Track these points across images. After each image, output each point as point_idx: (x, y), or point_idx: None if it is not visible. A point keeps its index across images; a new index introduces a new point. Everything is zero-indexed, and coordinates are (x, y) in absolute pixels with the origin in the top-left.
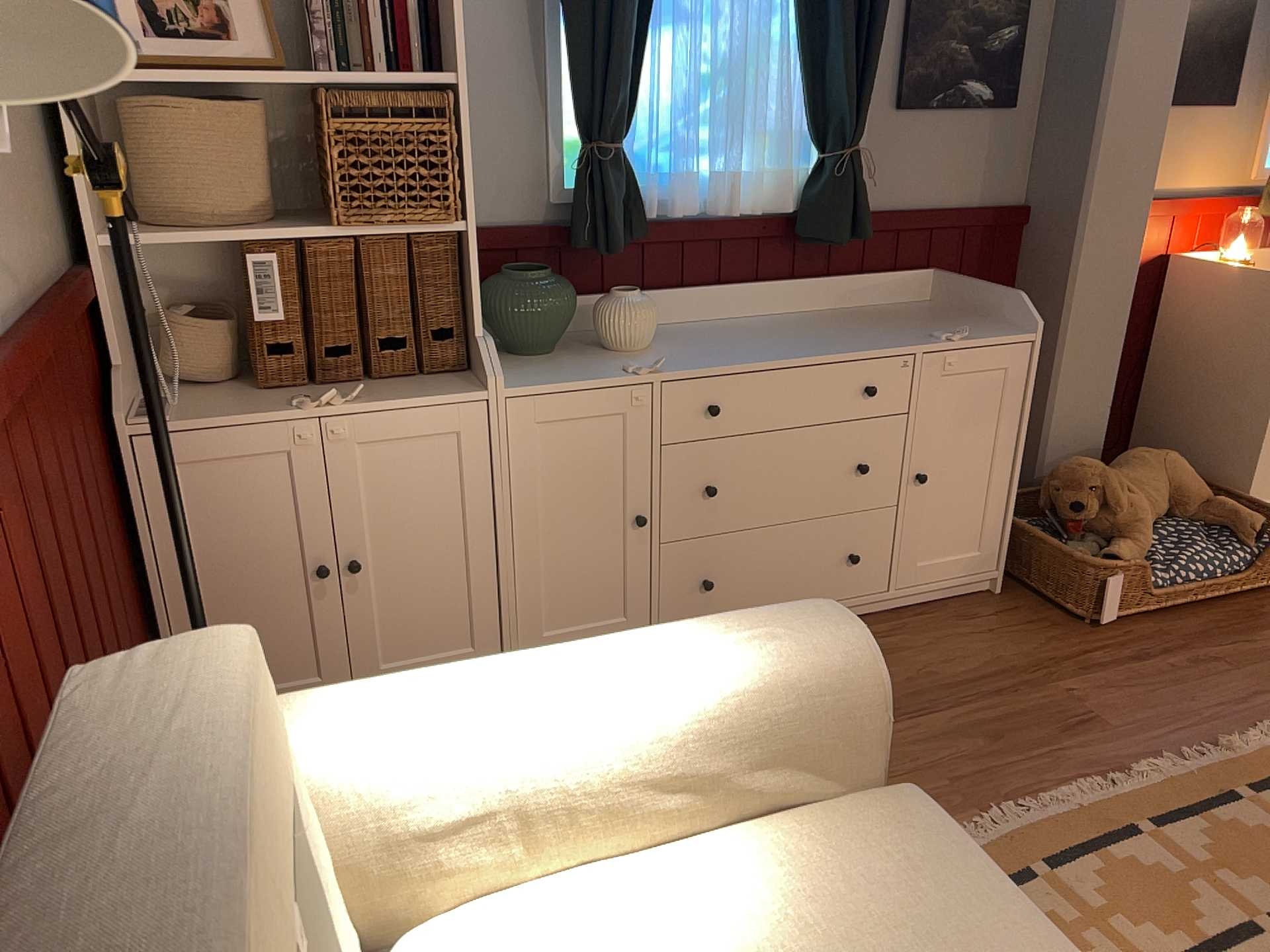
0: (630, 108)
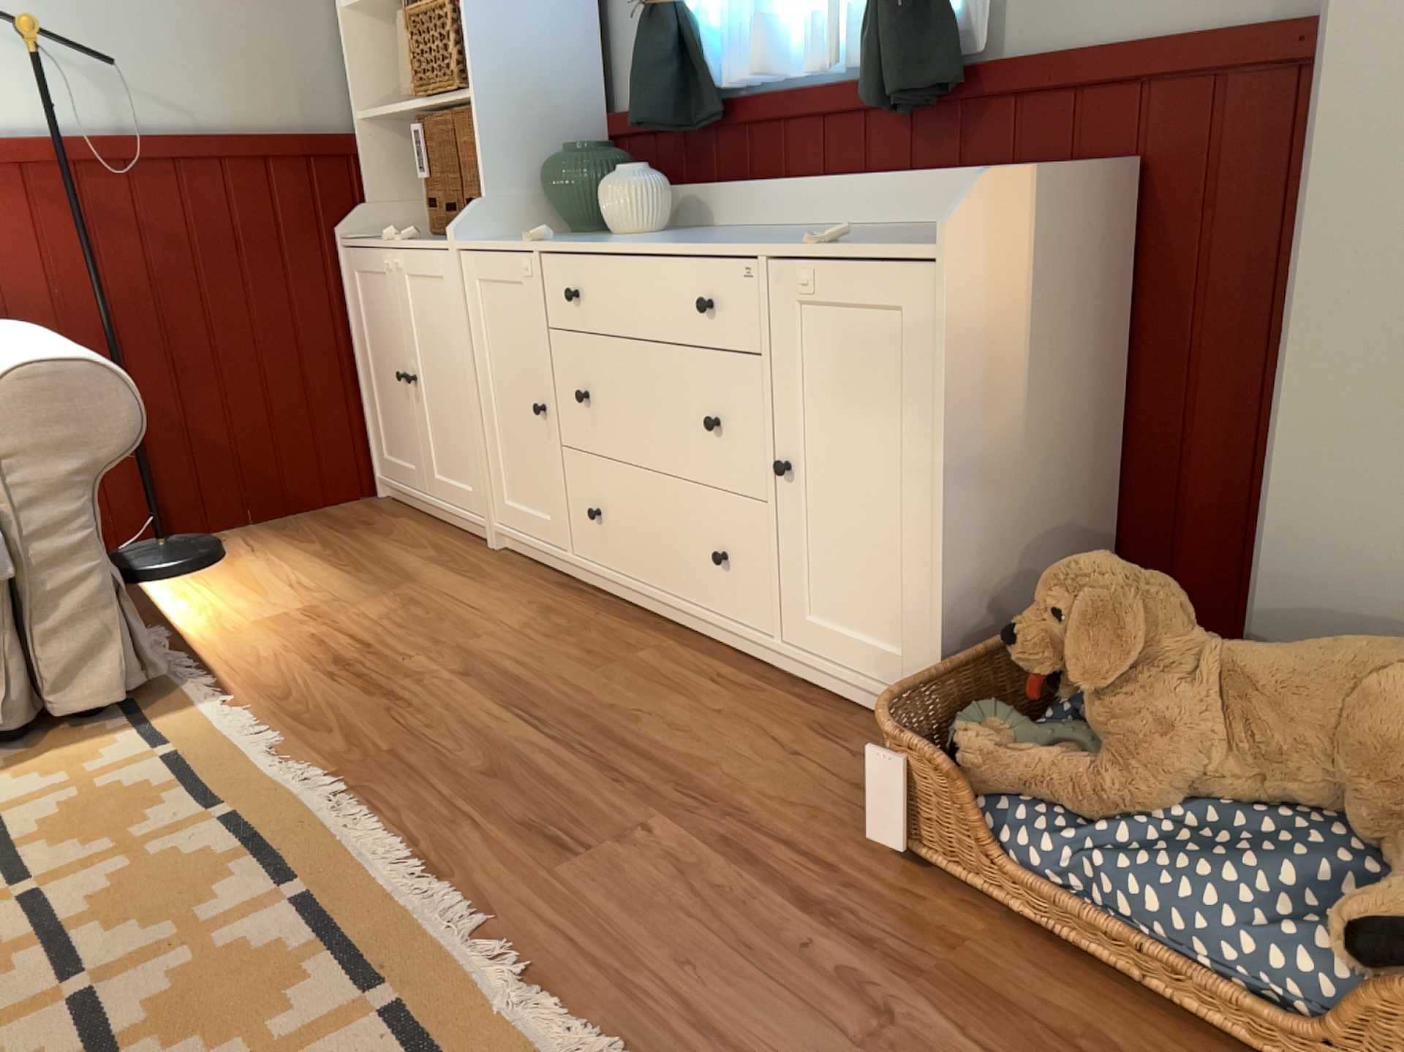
0: None
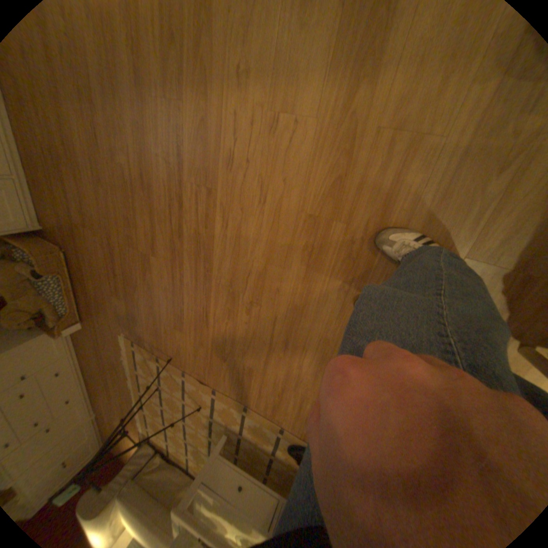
0: None
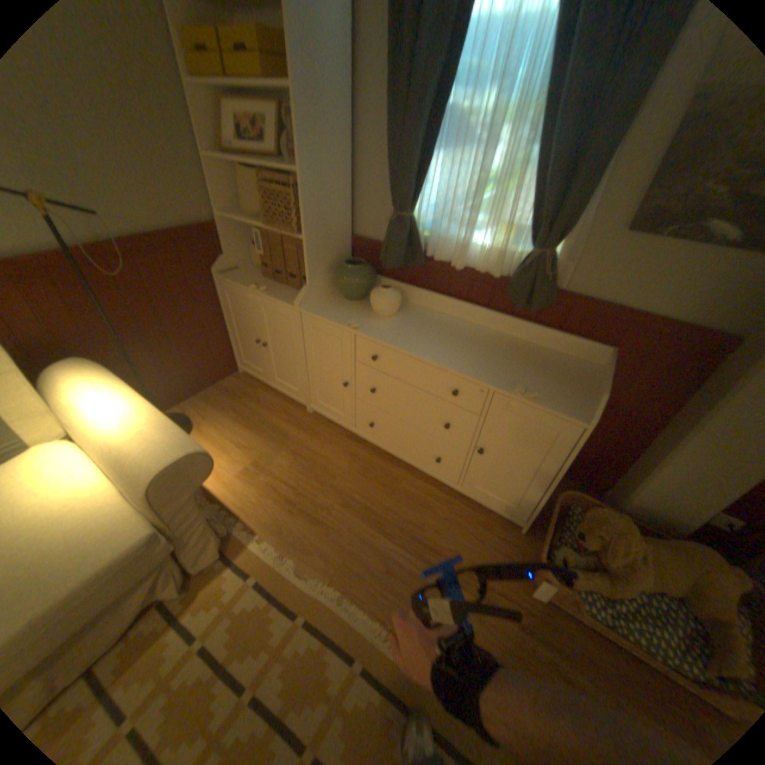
0: (417, 193)
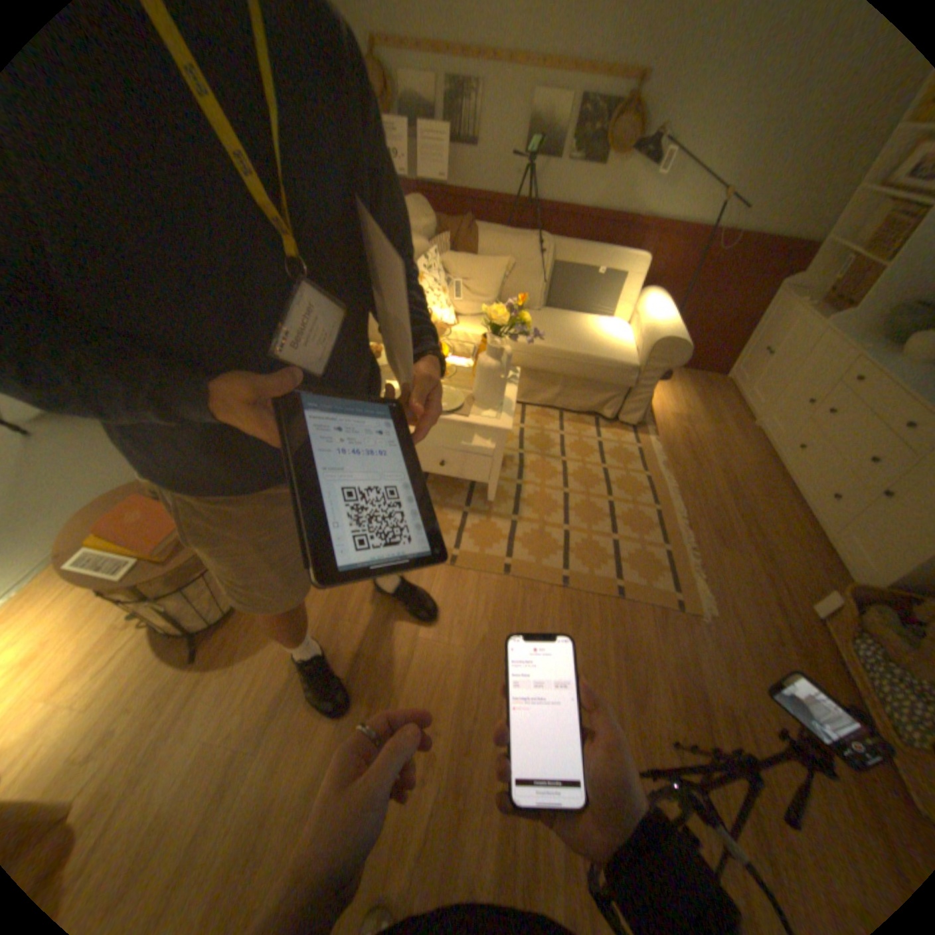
0: None
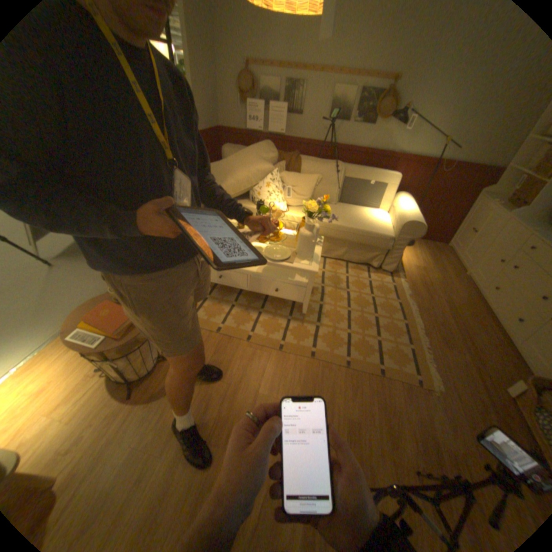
0: None
